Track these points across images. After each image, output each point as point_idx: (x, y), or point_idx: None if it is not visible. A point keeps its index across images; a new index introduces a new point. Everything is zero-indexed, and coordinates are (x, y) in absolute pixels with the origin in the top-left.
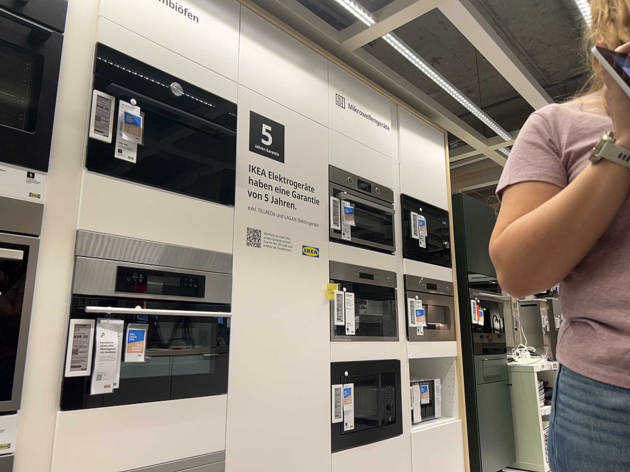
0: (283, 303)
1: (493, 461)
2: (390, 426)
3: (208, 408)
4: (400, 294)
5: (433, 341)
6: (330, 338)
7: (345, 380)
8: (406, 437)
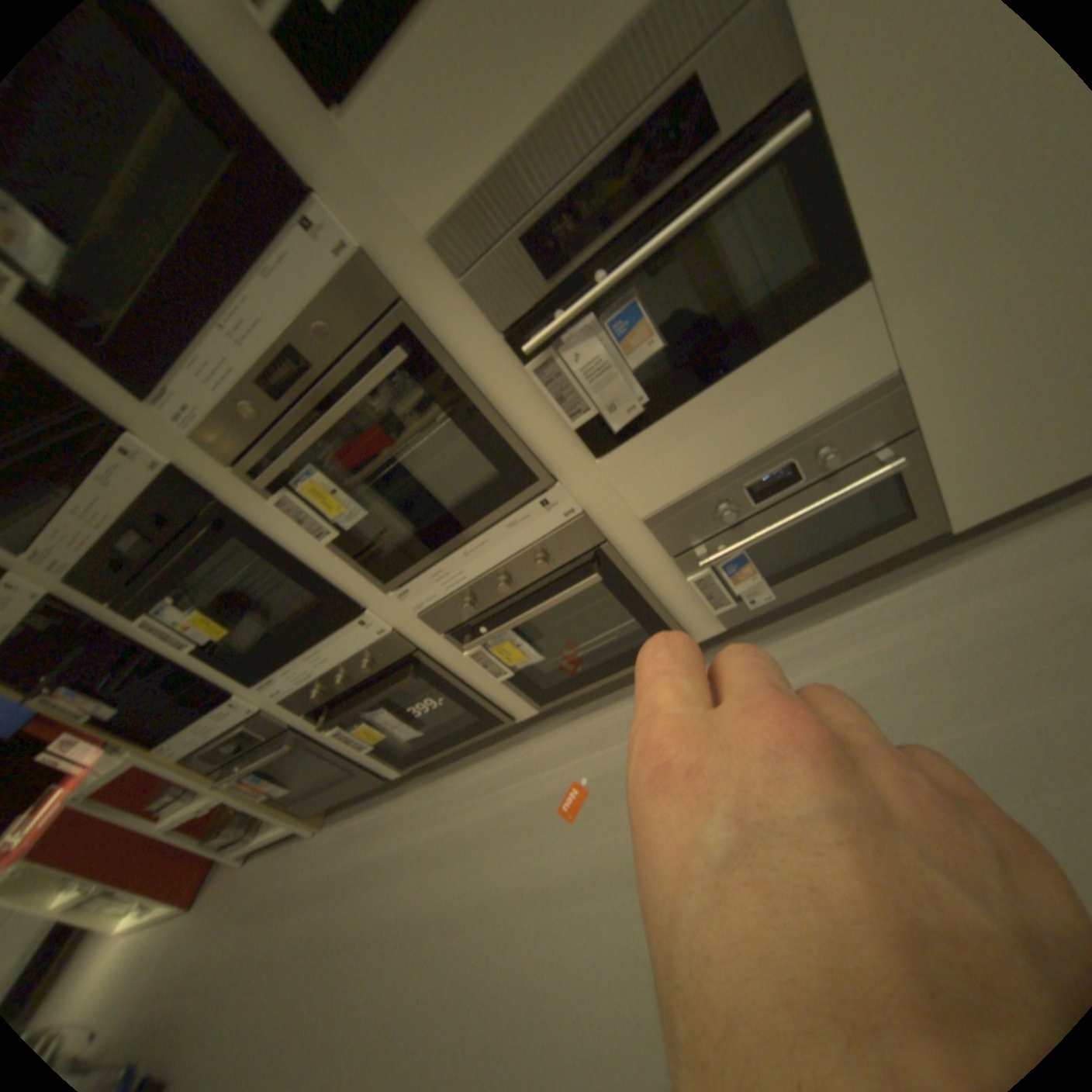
0: None
1: None
2: None
3: (832, 332)
4: None
5: None
6: None
7: None
8: None
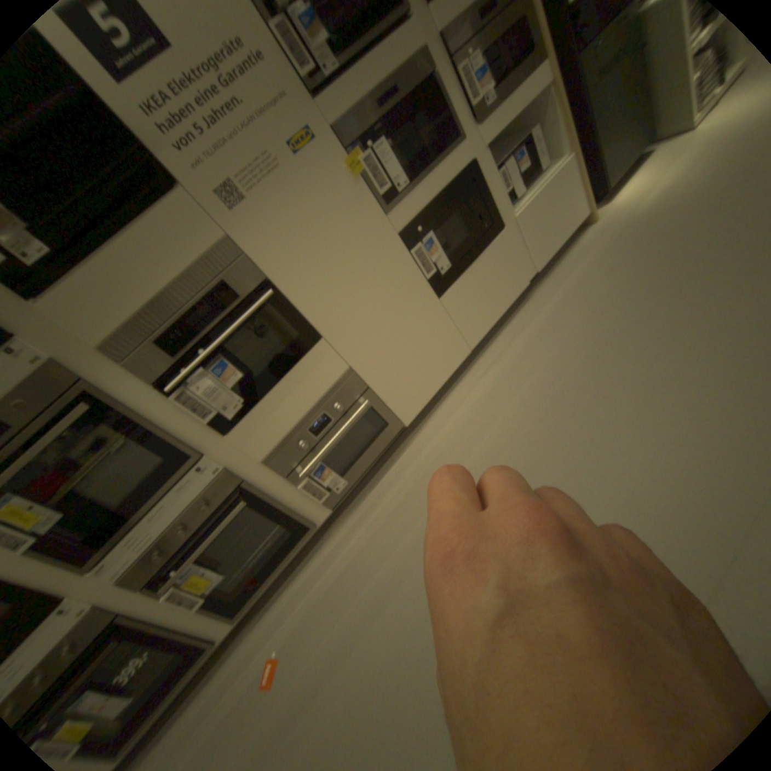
0: (313, 227)
1: (626, 161)
2: (489, 232)
3: (317, 357)
4: (446, 71)
5: (515, 91)
6: (384, 212)
7: (422, 235)
8: (511, 224)
